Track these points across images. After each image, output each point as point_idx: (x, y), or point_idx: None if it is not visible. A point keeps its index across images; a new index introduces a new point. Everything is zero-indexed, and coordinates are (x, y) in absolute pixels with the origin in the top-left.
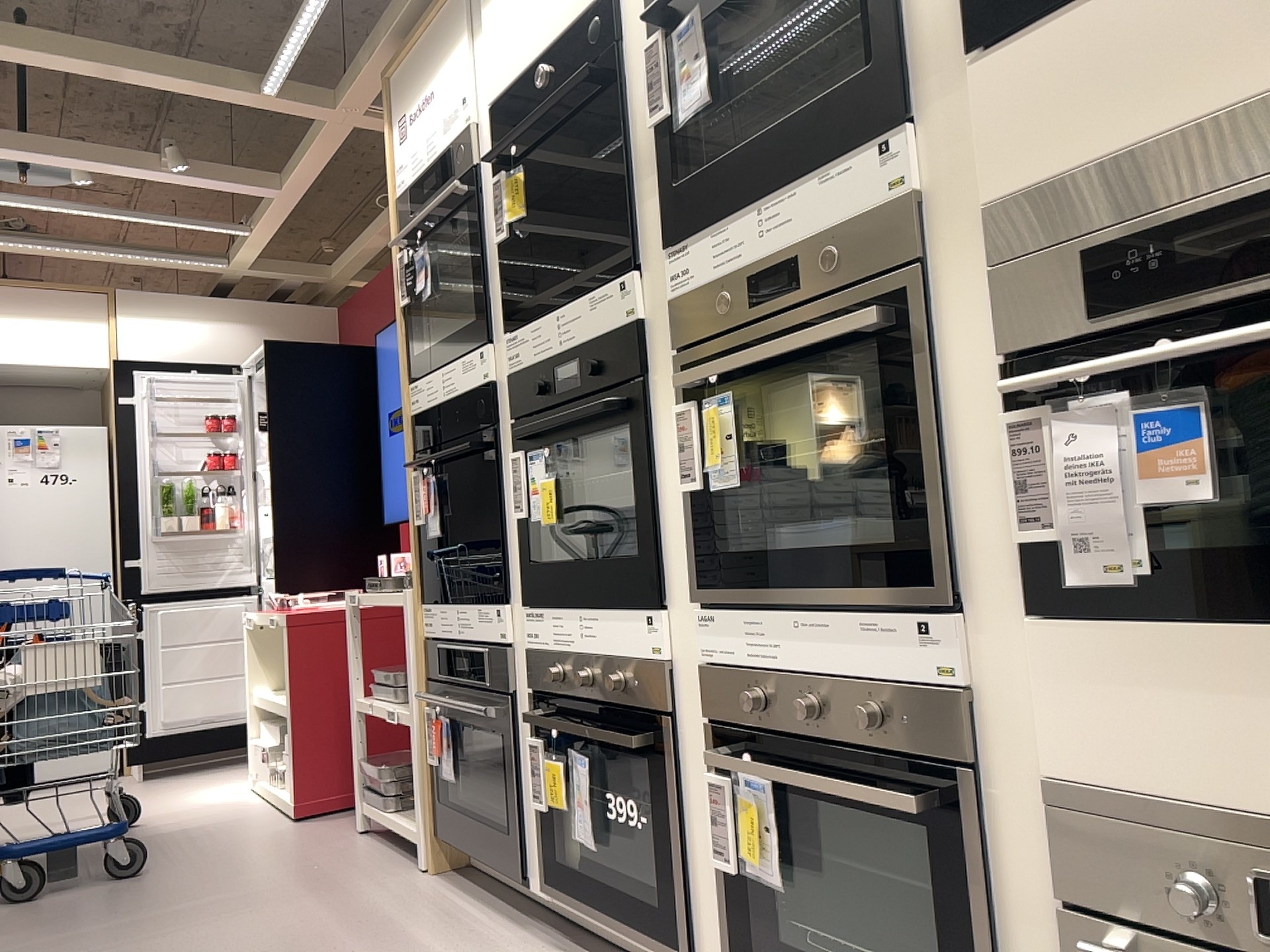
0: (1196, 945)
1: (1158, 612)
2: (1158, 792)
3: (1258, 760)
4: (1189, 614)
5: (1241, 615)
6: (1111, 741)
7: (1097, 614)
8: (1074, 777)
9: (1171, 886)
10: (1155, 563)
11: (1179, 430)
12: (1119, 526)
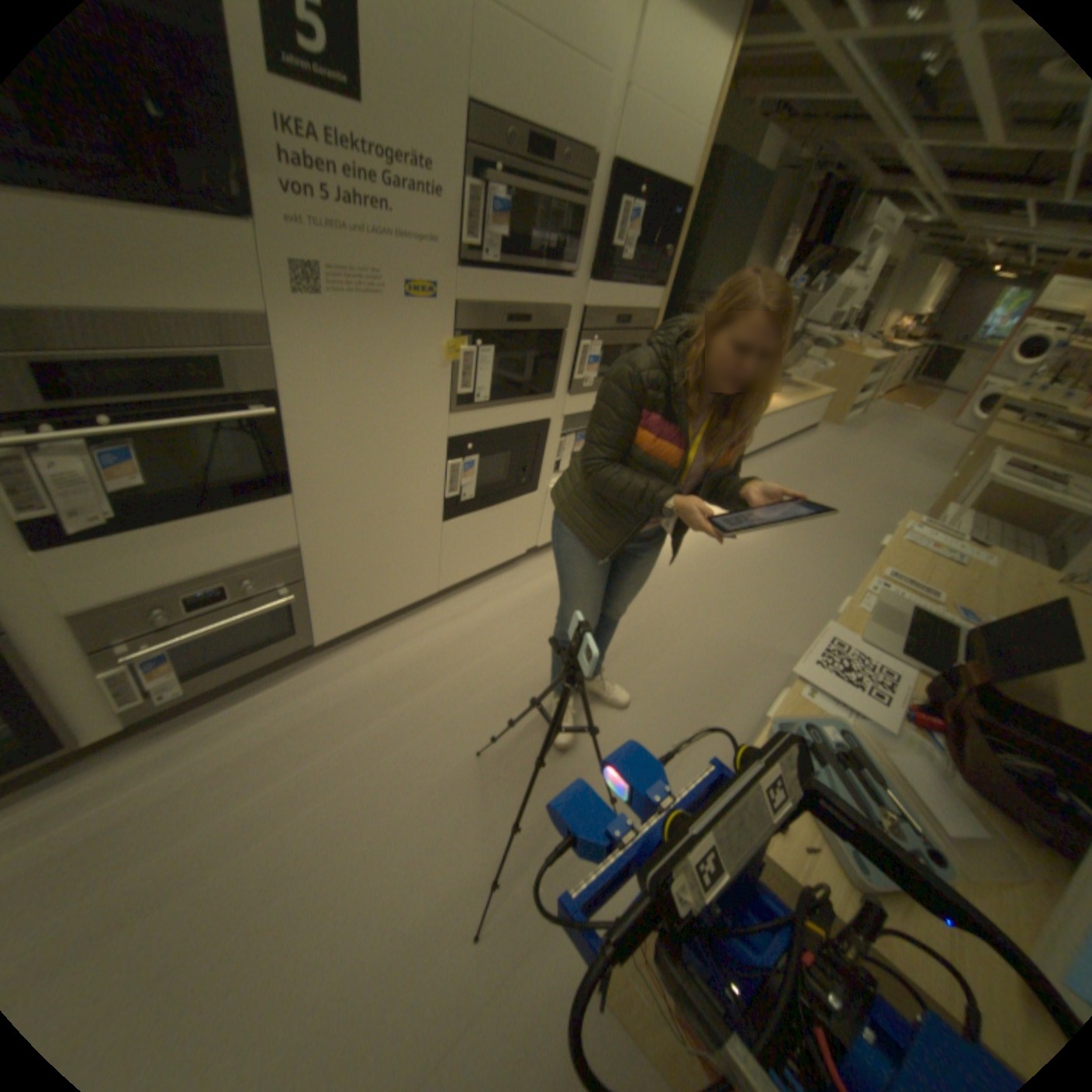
0: (154, 630)
1: (118, 529)
2: (131, 592)
3: (173, 565)
4: (134, 526)
5: (159, 521)
6: (102, 585)
7: (81, 538)
8: (82, 606)
9: (143, 619)
10: (114, 511)
11: (114, 454)
12: (93, 501)
